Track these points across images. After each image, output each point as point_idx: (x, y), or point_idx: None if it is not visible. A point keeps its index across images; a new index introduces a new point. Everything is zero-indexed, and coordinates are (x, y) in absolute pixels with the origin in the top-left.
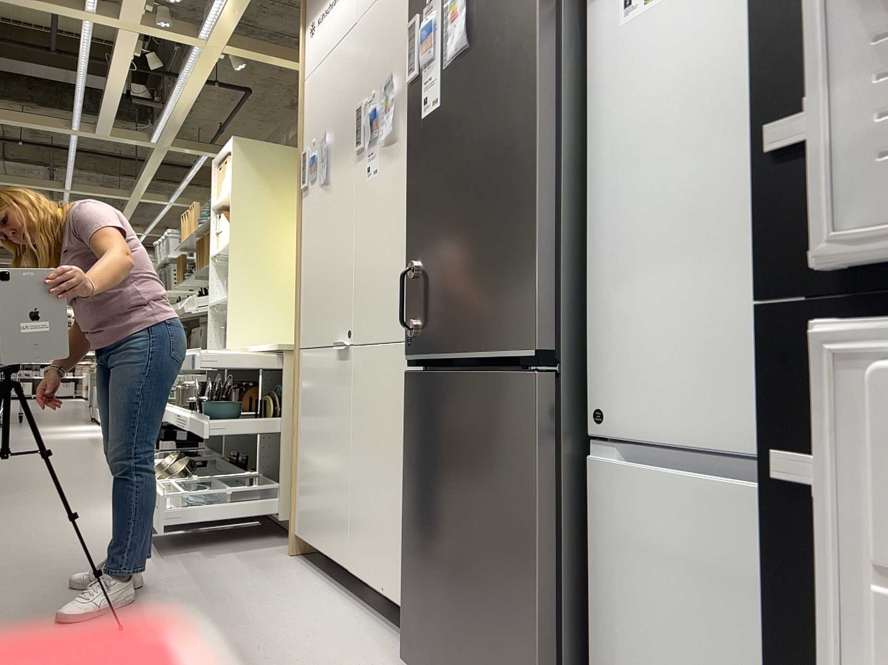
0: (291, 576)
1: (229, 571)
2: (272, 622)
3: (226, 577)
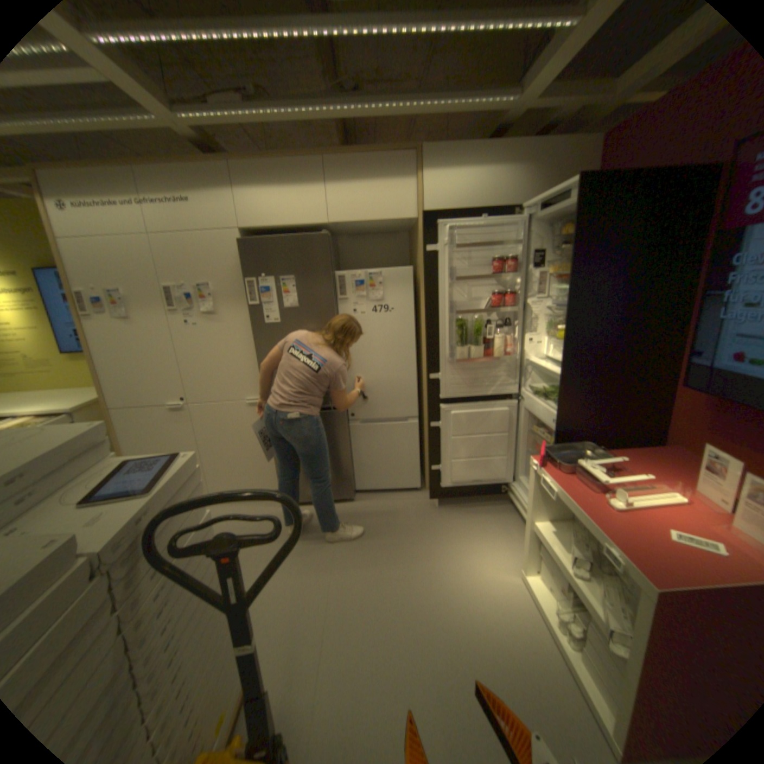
0: None
1: None
2: None
3: None
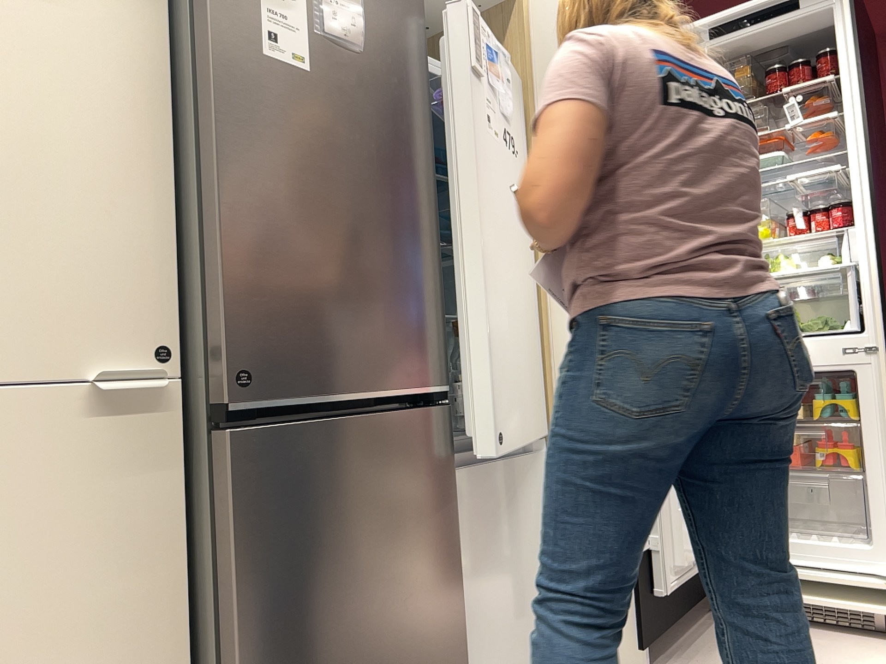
0: None
1: None
2: None
3: None
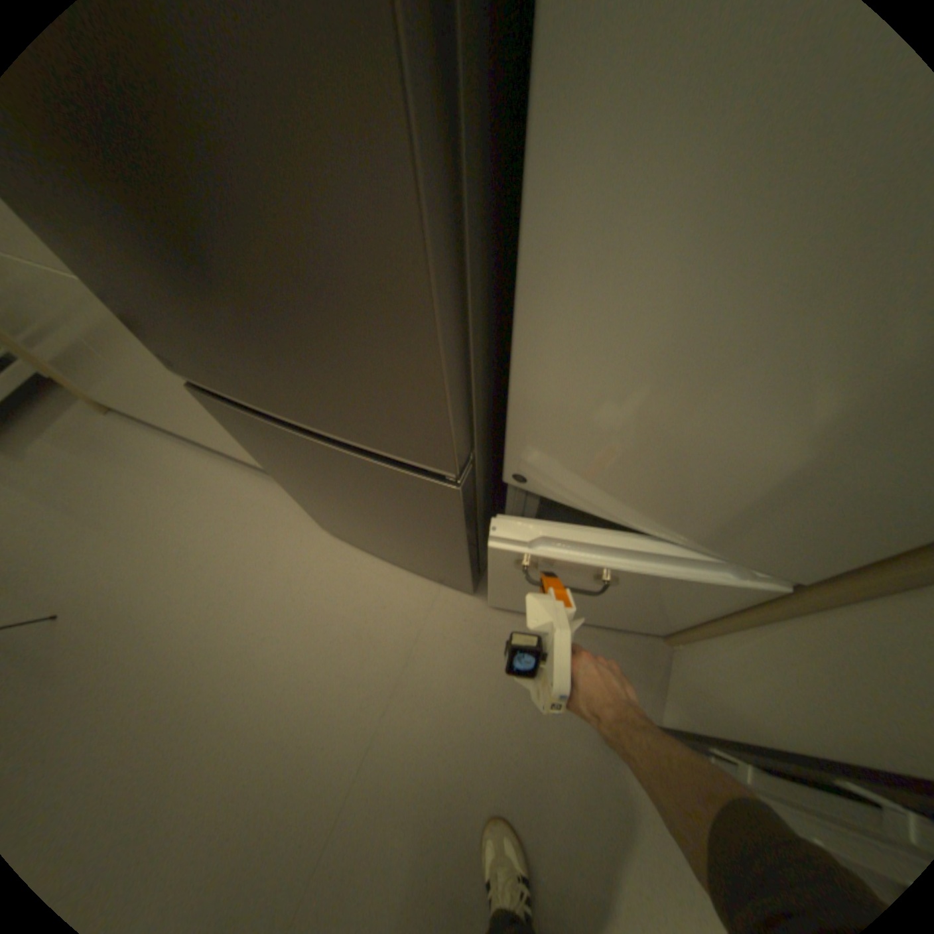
0: (134, 447)
1: (65, 470)
2: (177, 523)
3: (72, 481)
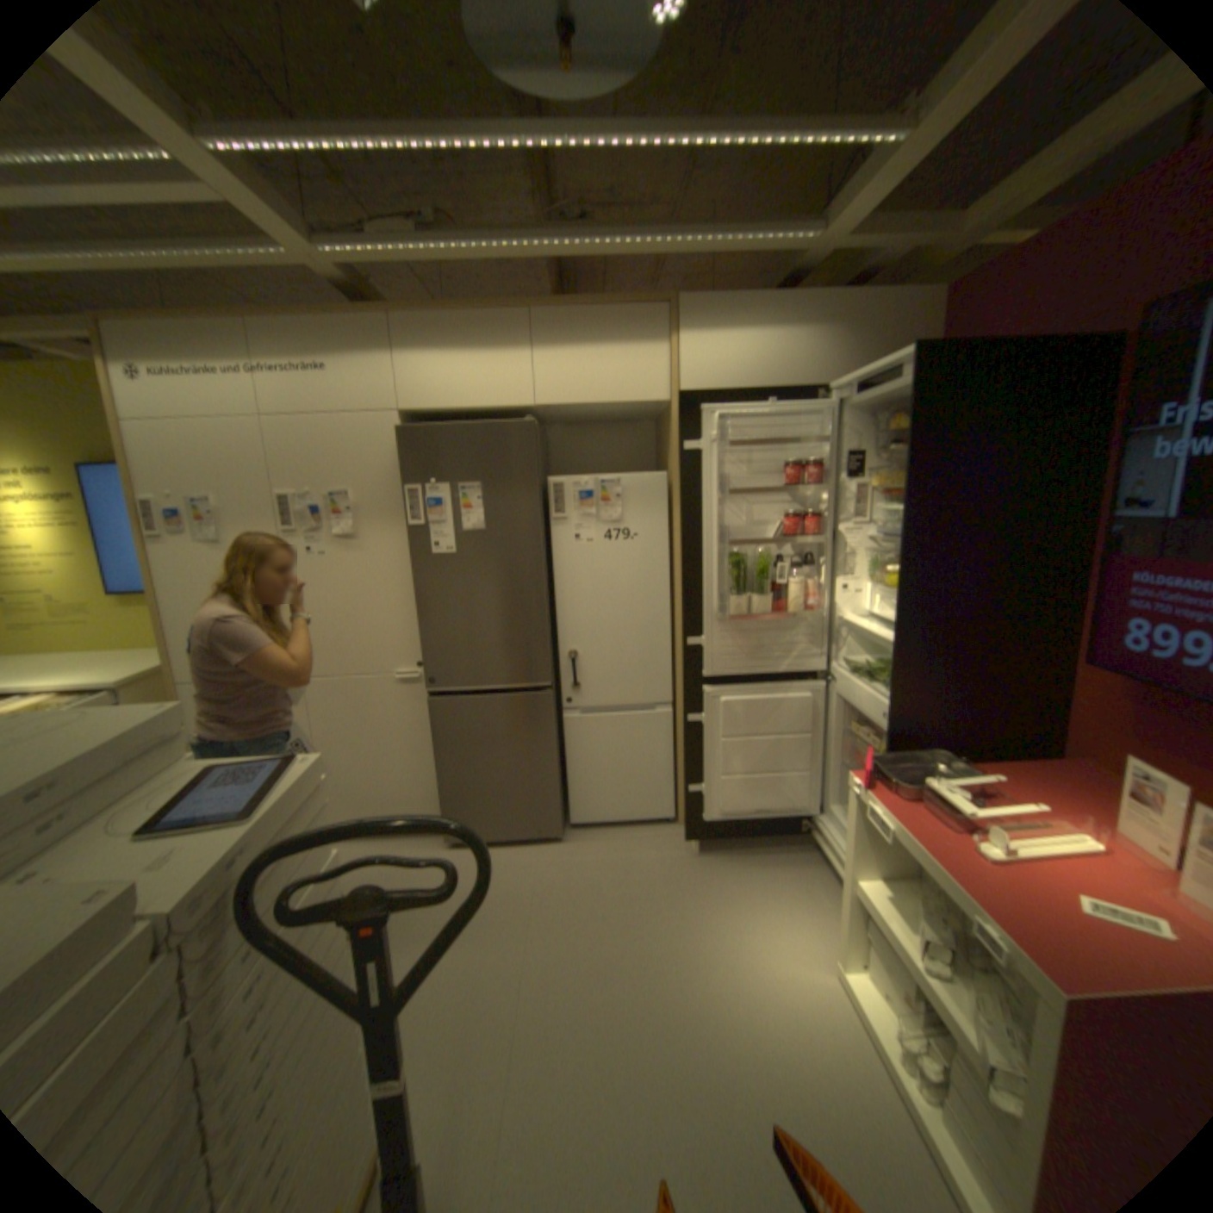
0: None
1: None
2: None
3: None
